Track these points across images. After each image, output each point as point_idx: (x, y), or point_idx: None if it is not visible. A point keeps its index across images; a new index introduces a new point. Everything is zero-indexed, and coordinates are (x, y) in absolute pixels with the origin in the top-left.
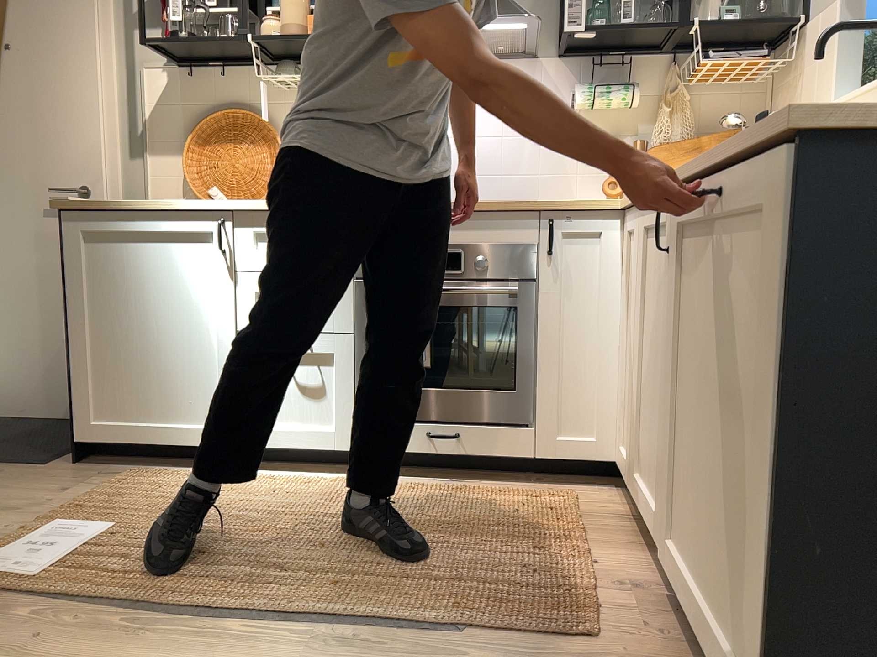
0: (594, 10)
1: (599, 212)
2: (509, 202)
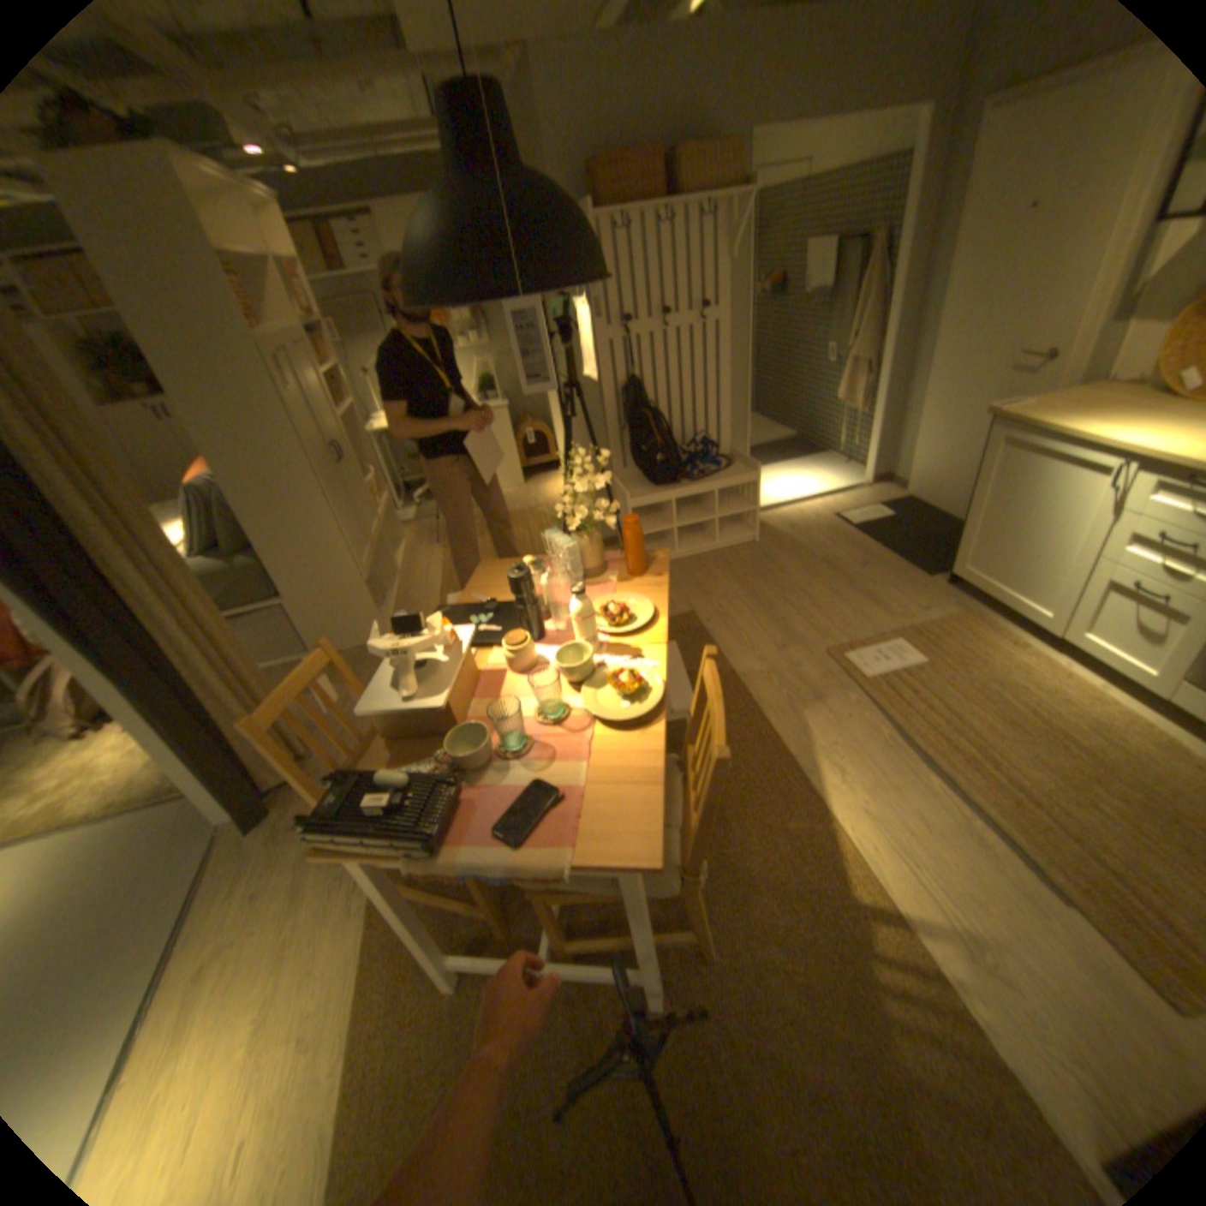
0: None
1: None
2: None
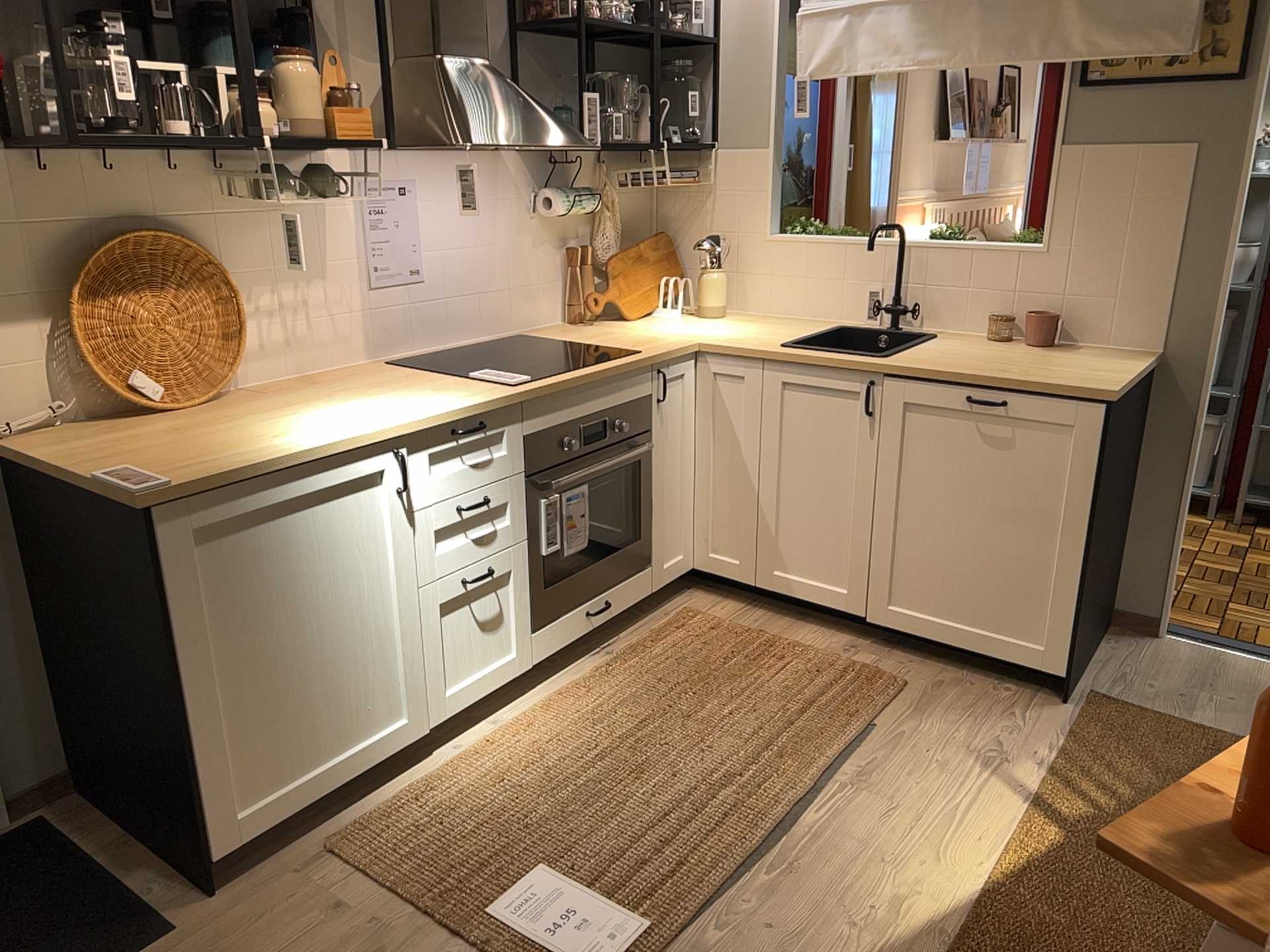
0: (541, 95)
1: (686, 355)
2: (637, 359)
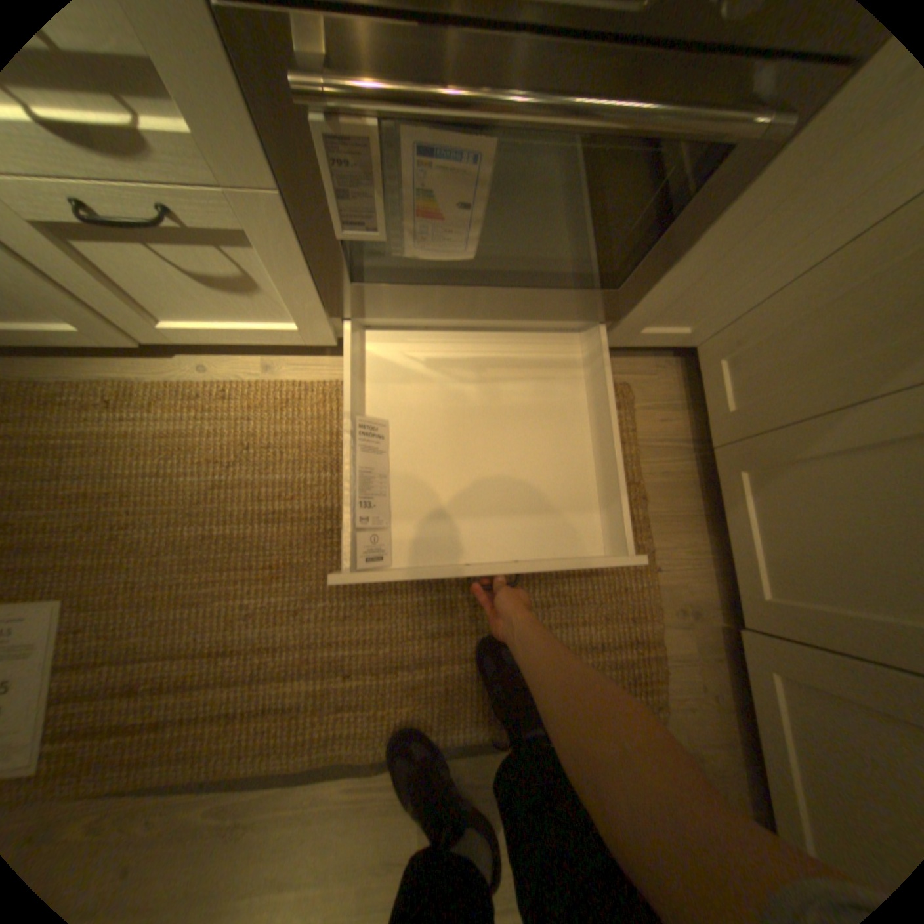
0: None
1: None
2: None
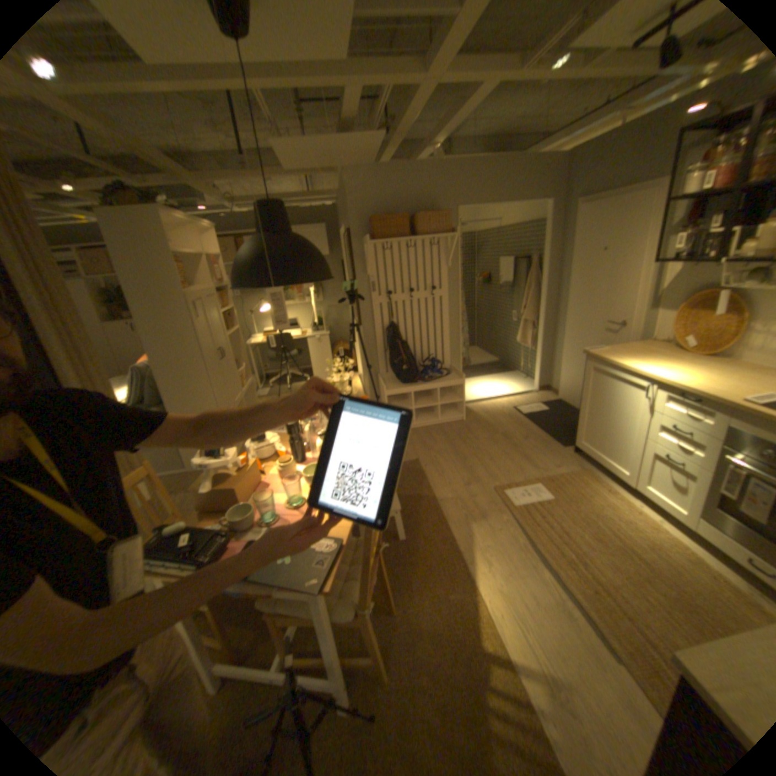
0: None
1: None
2: None
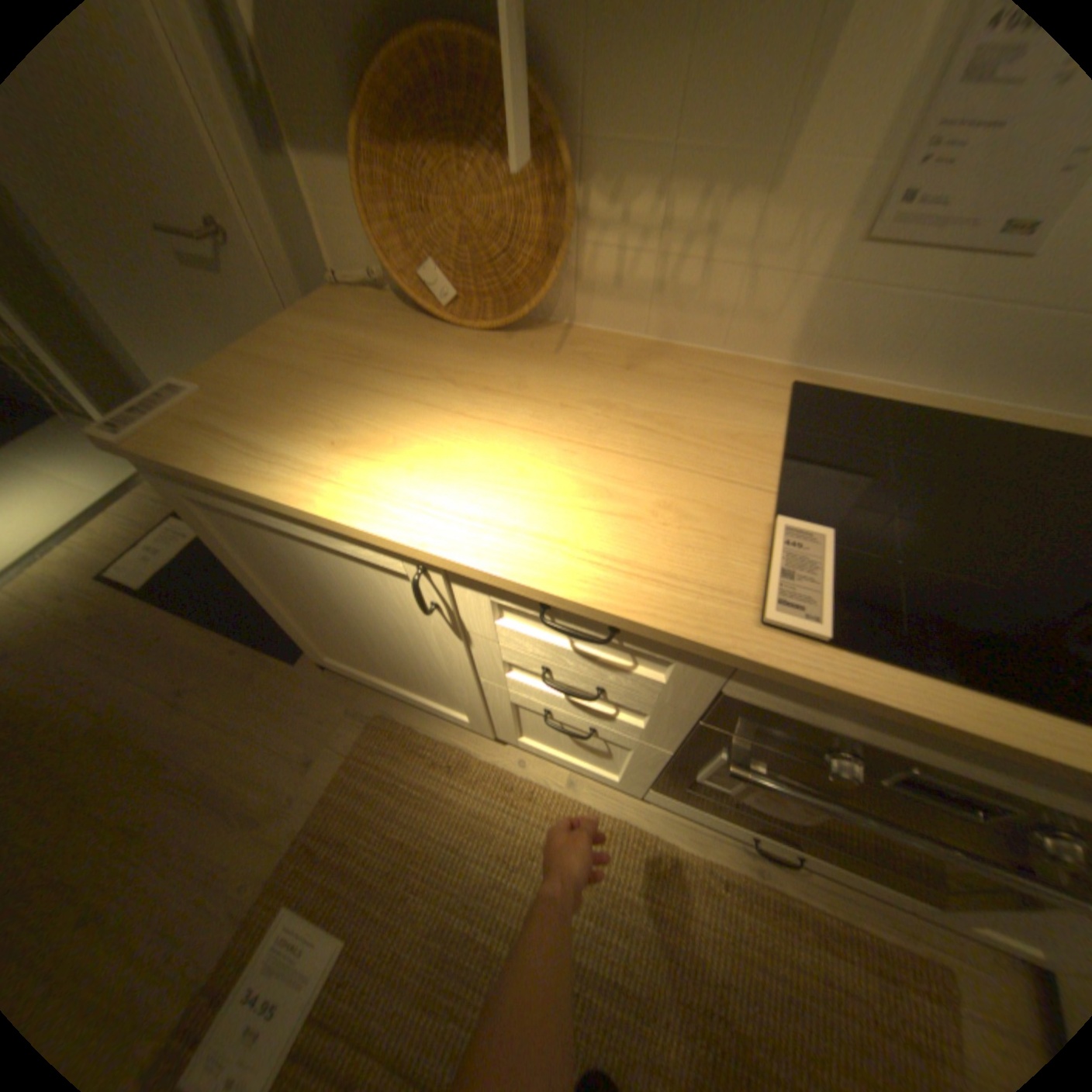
0: None
1: None
2: None
